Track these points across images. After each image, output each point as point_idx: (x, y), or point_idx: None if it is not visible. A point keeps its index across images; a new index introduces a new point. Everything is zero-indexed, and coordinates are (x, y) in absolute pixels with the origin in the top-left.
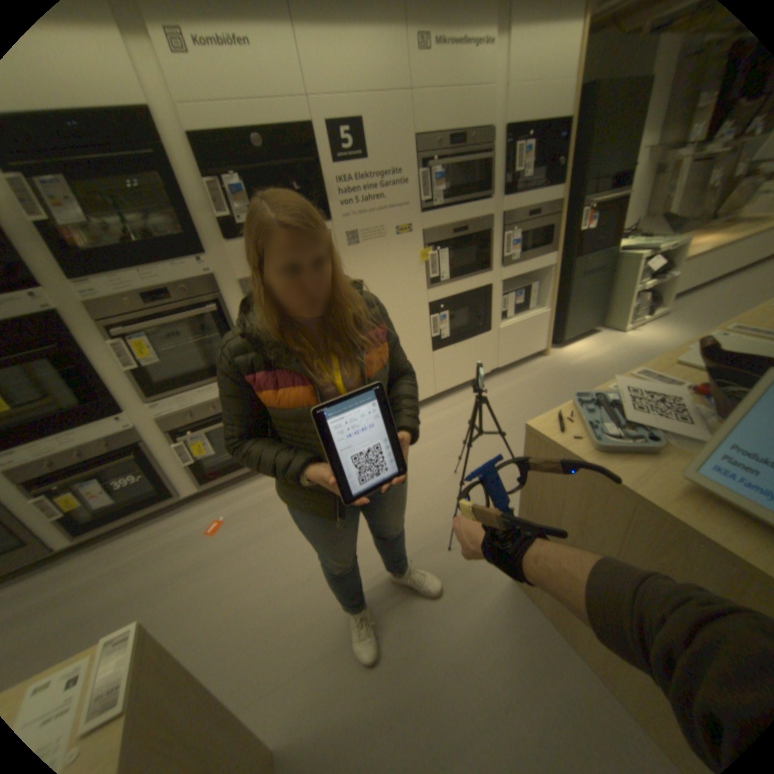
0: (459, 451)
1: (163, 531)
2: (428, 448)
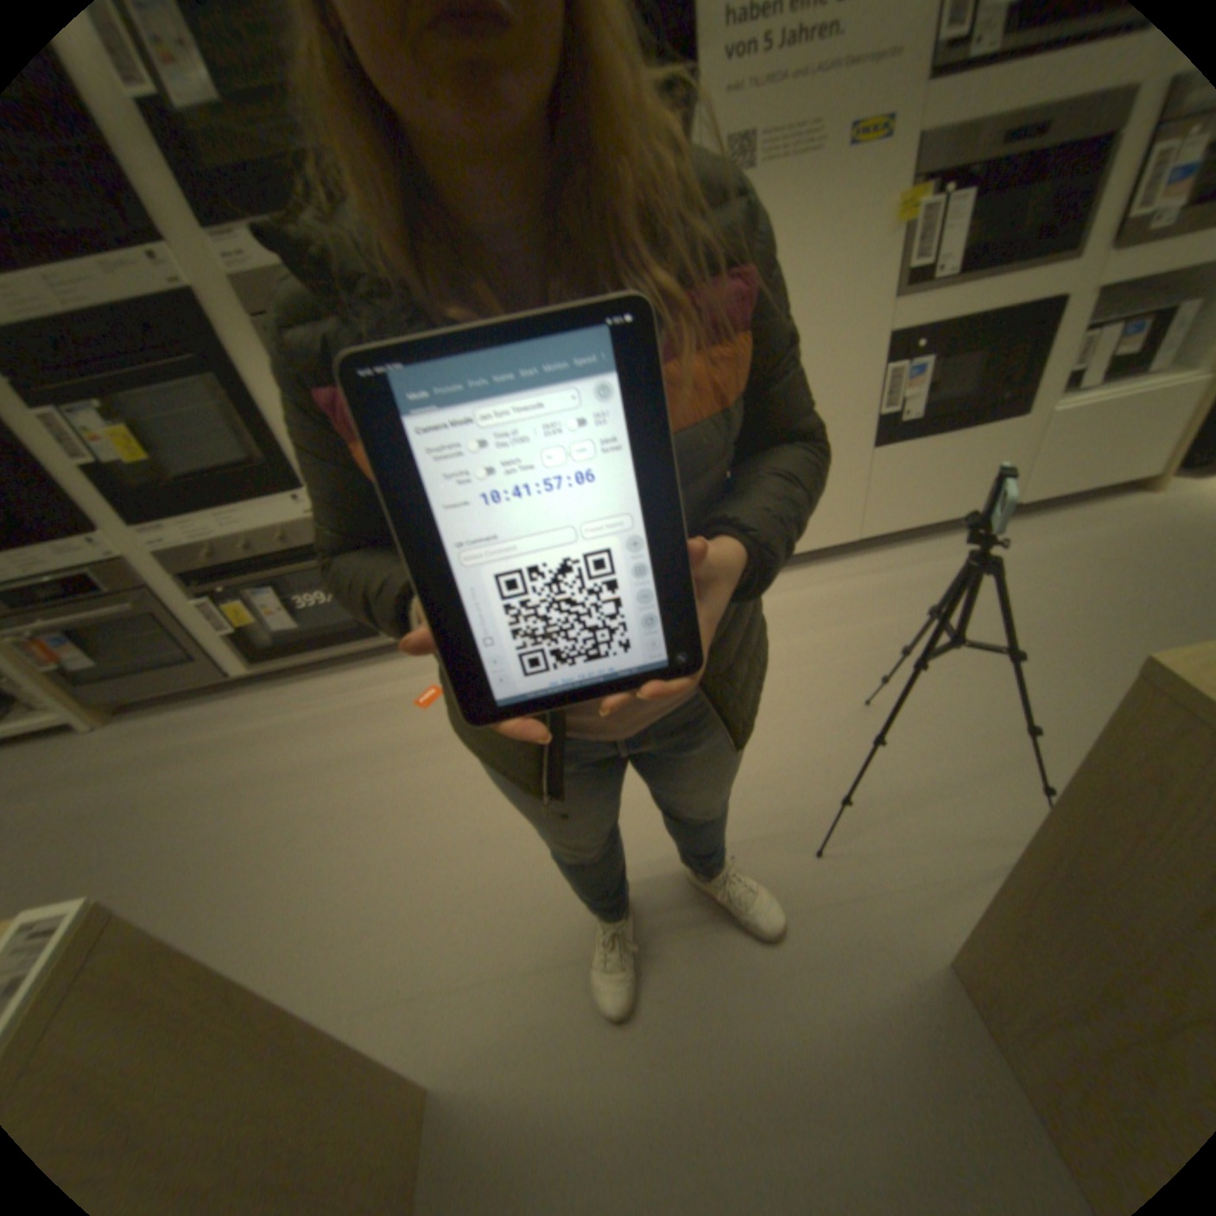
0: (887, 662)
1: (367, 681)
2: (821, 642)
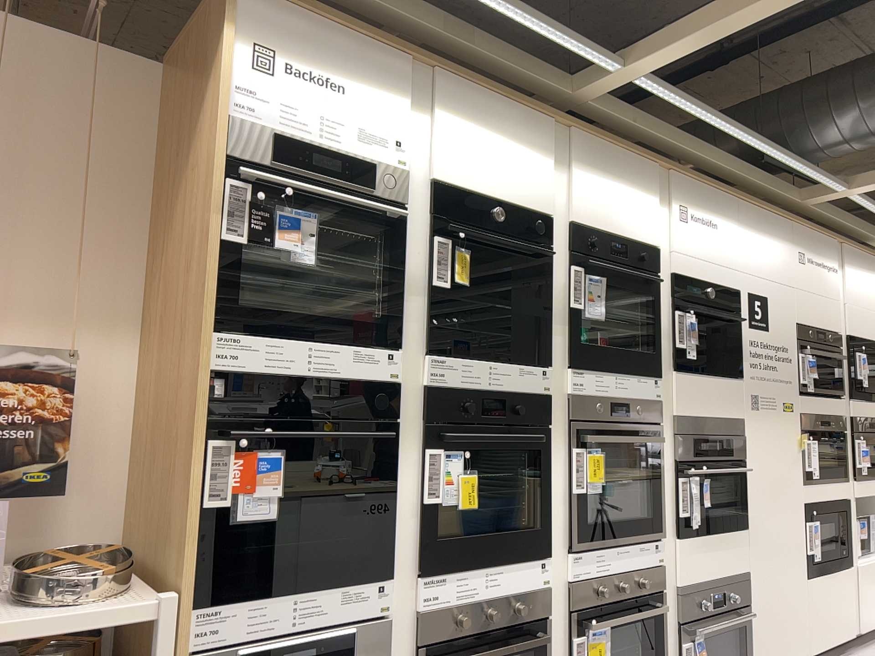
0: None
1: None
2: None
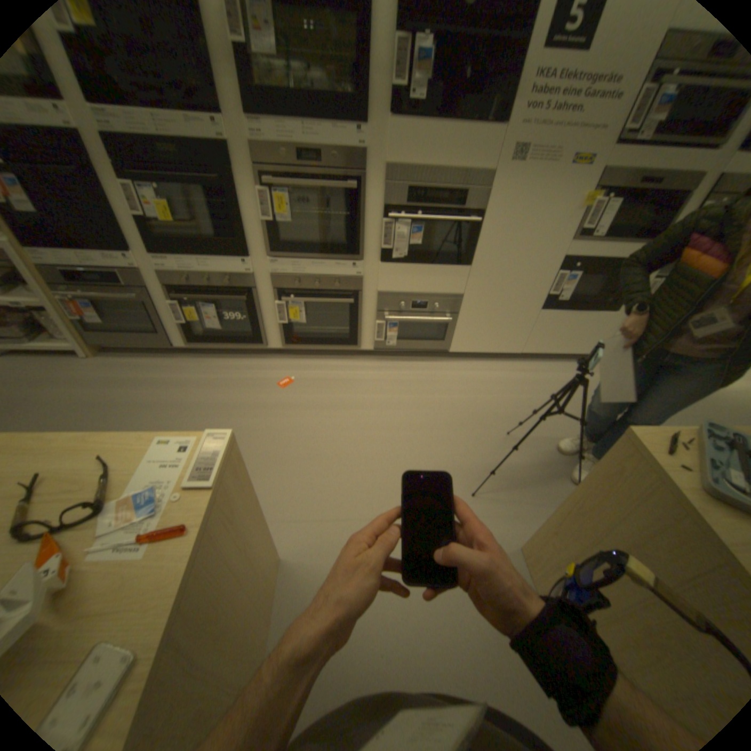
0: (521, 416)
1: (250, 367)
2: (491, 400)
